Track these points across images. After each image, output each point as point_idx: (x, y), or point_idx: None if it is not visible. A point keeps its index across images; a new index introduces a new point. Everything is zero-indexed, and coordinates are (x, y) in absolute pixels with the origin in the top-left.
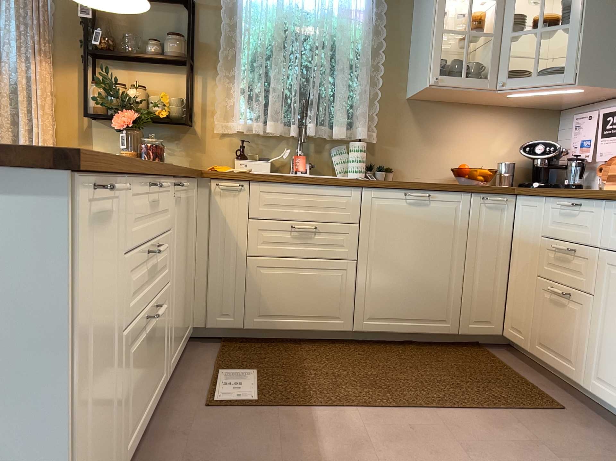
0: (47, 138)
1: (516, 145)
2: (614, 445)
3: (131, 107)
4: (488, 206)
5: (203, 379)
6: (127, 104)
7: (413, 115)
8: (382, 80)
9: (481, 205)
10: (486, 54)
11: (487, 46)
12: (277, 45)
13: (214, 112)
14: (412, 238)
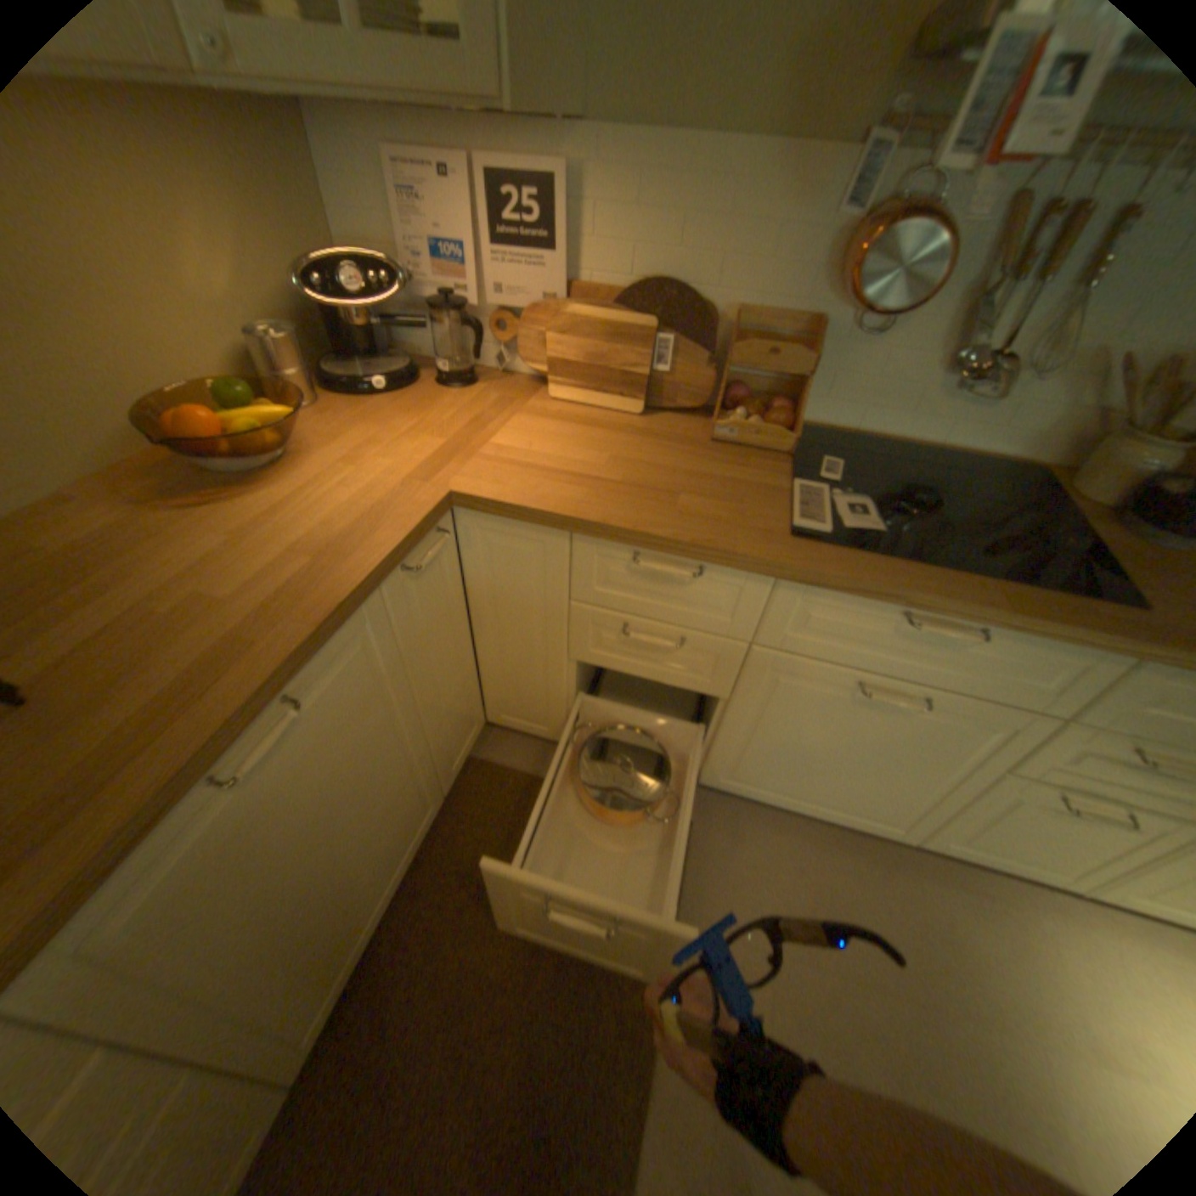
0: None
1: (242, 245)
2: (777, 841)
3: None
4: (414, 575)
5: None
6: None
7: None
8: None
9: (403, 587)
10: None
11: None
12: None
13: None
14: (302, 828)
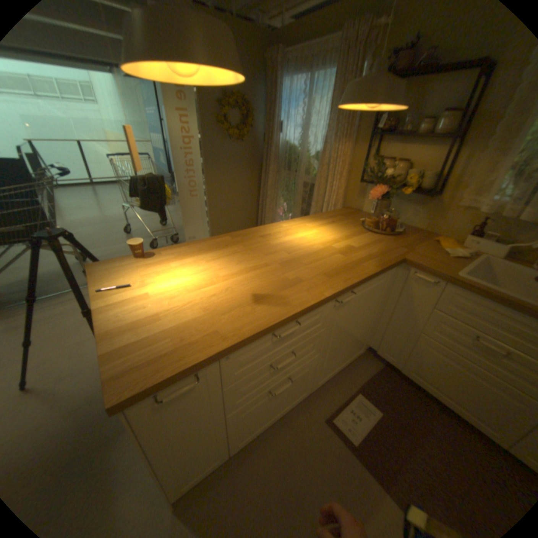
0: (338, 192)
1: None
2: None
3: (385, 182)
4: None
5: (347, 395)
6: (383, 179)
7: None
8: None
9: None
10: None
11: None
12: None
13: (469, 184)
14: None
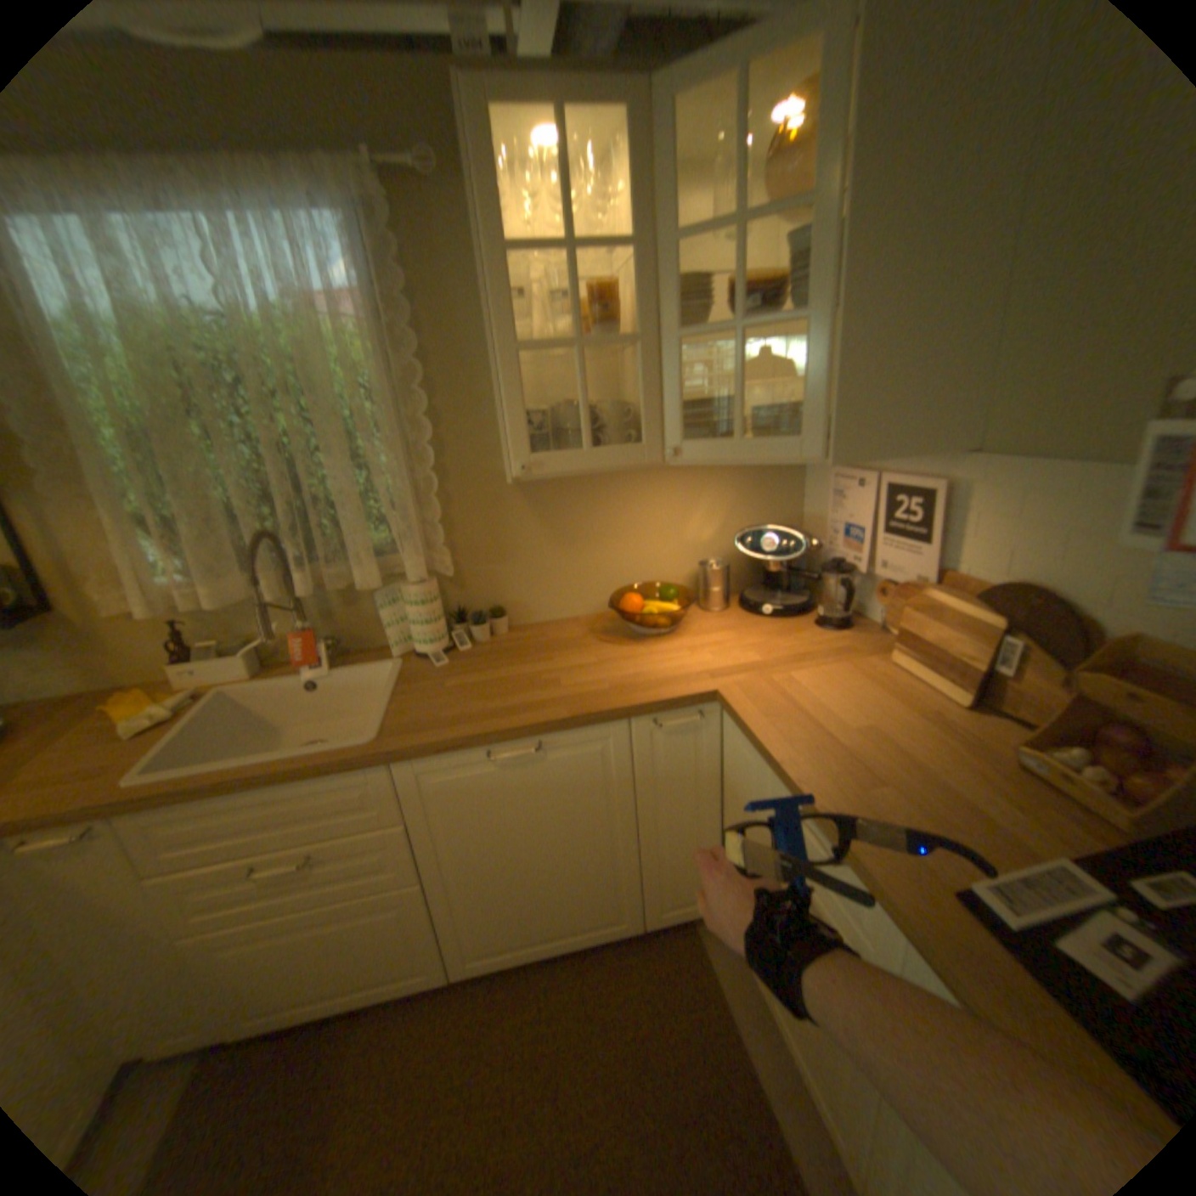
0: None
1: (730, 519)
2: None
3: None
4: (665, 732)
5: None
6: None
7: (524, 501)
8: (434, 452)
9: (651, 735)
10: (640, 373)
11: (638, 353)
12: (154, 418)
13: (90, 574)
14: (521, 825)
